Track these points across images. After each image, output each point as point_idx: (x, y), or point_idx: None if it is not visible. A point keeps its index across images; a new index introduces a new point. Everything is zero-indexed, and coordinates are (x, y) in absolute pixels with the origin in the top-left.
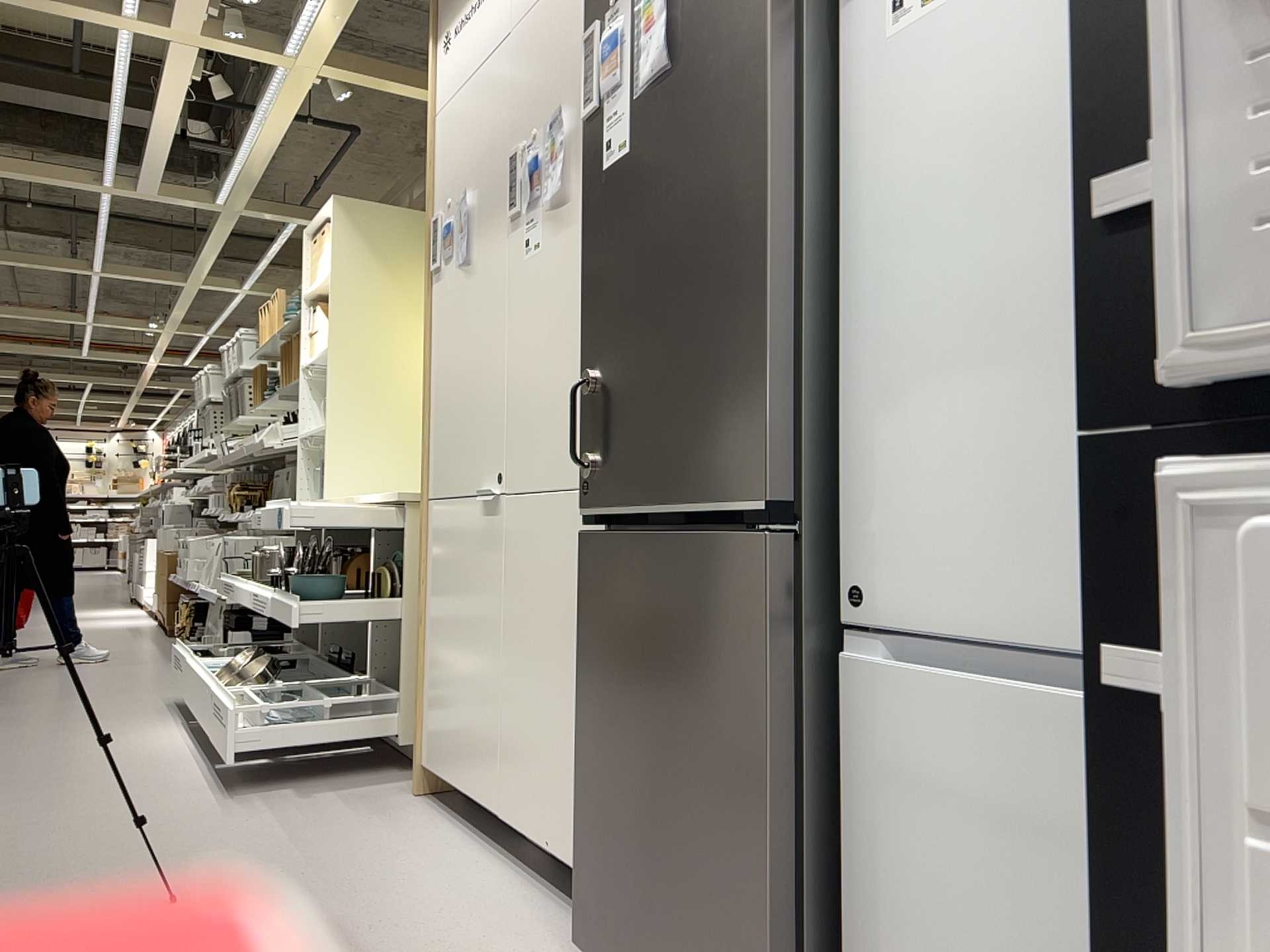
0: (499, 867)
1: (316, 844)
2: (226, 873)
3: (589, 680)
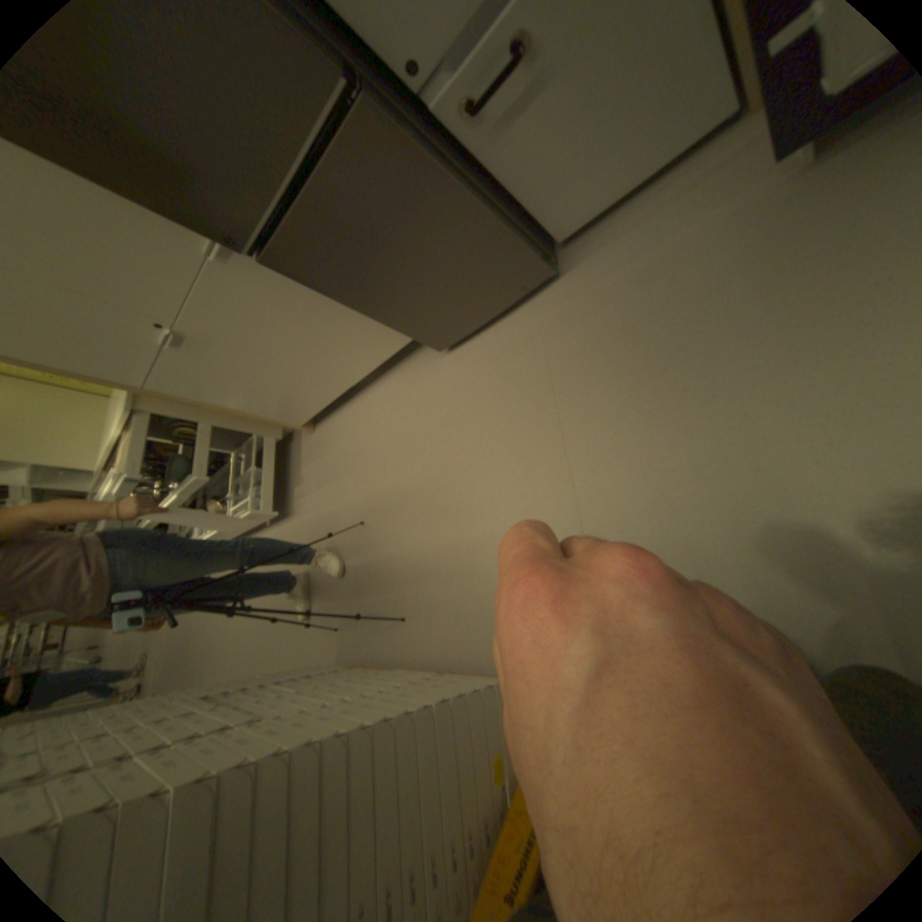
0: (375, 389)
1: (338, 470)
2: (348, 505)
3: (344, 291)
